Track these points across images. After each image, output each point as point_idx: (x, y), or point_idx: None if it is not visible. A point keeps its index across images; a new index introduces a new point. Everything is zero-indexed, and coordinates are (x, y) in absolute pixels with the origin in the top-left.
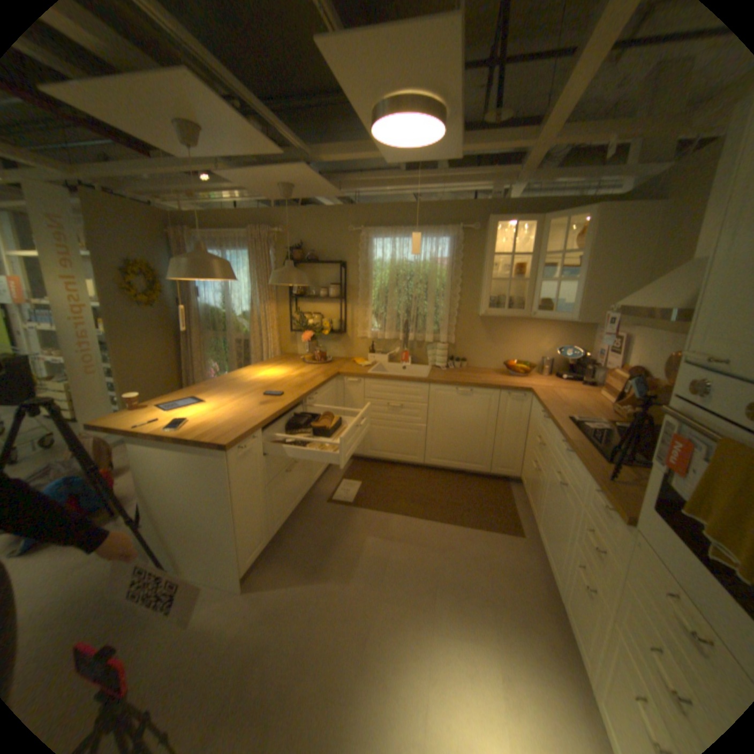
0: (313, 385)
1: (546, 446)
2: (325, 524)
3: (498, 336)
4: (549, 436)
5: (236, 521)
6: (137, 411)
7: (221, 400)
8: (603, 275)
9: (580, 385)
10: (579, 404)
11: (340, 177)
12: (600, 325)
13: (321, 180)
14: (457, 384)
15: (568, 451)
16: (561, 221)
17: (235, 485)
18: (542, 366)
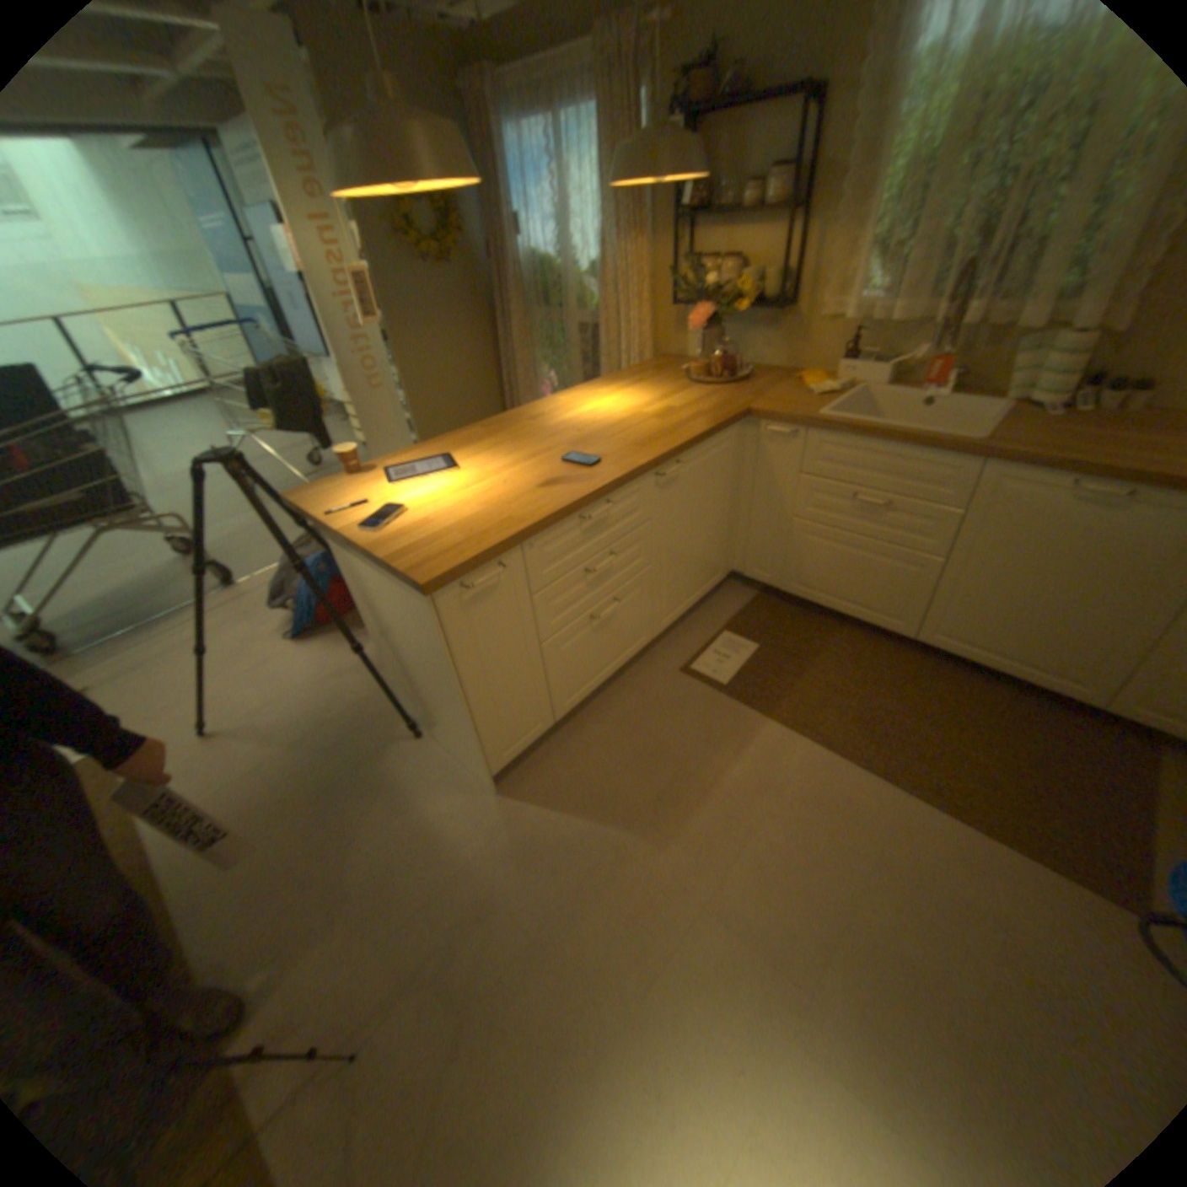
0: (673, 442)
1: None
2: (662, 713)
3: None
4: None
5: (472, 702)
6: (357, 477)
7: (487, 465)
8: None
9: None
10: None
11: None
12: None
13: None
14: (1085, 467)
15: None
16: None
17: (463, 648)
18: None
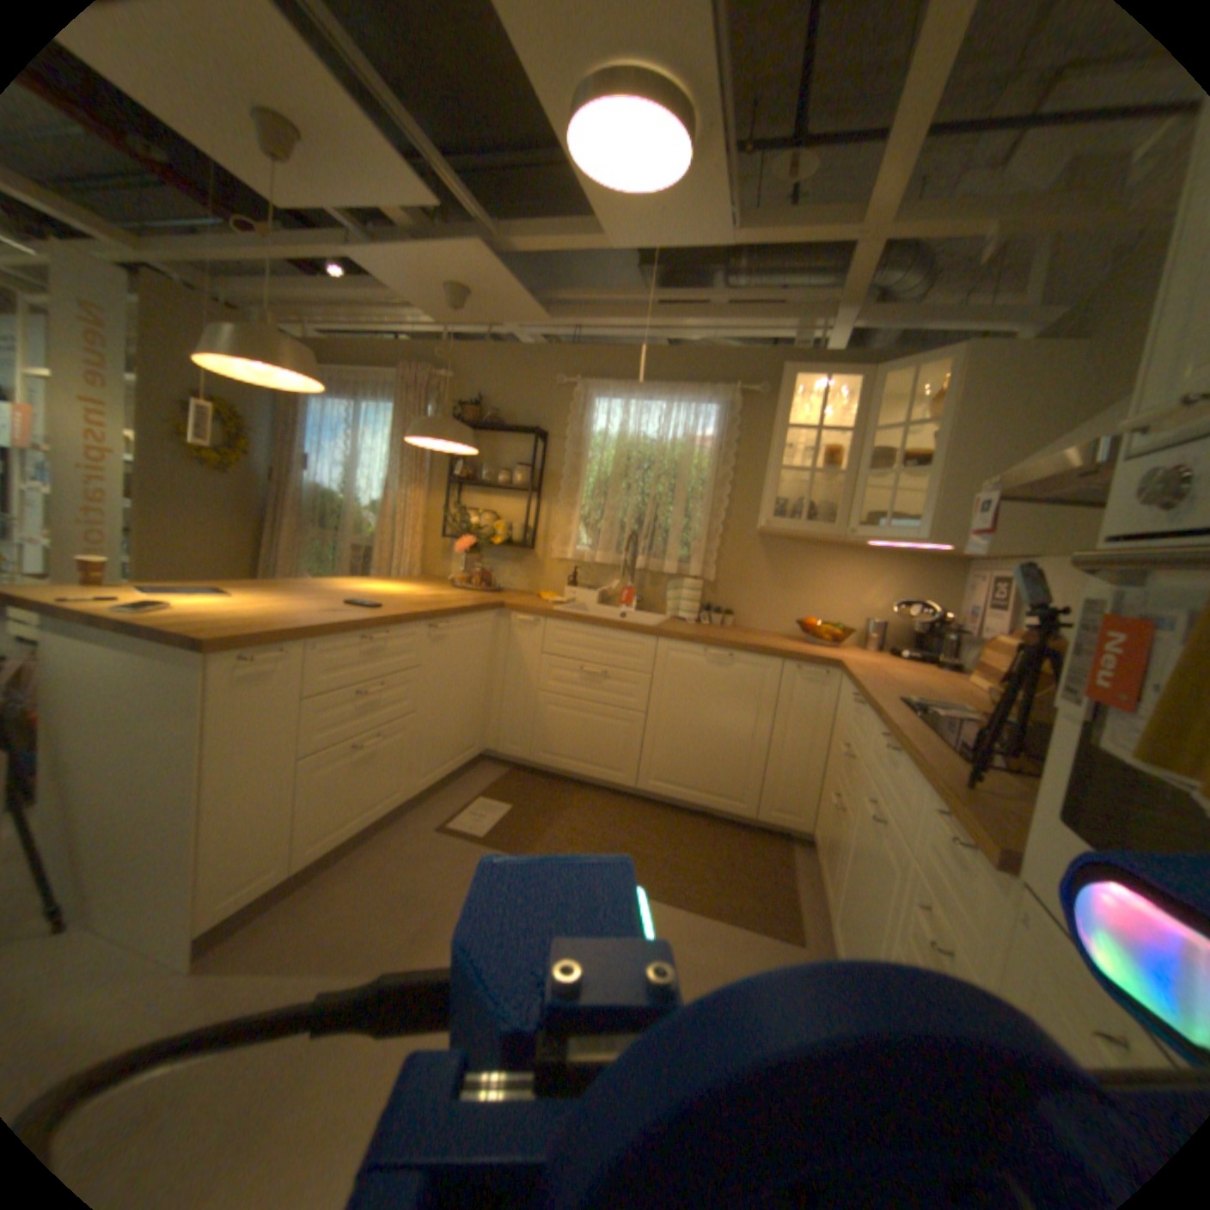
0: (446, 607)
1: (855, 758)
2: (418, 866)
3: (791, 575)
4: (862, 736)
5: (208, 807)
6: (99, 589)
7: (266, 598)
8: (973, 462)
9: (931, 669)
10: (923, 687)
11: (549, 292)
12: (972, 570)
13: (512, 279)
14: (706, 640)
15: (890, 751)
16: (905, 384)
17: (222, 731)
18: (866, 633)
